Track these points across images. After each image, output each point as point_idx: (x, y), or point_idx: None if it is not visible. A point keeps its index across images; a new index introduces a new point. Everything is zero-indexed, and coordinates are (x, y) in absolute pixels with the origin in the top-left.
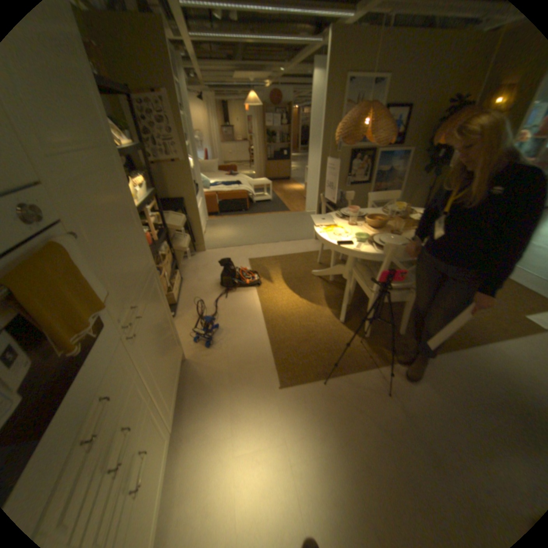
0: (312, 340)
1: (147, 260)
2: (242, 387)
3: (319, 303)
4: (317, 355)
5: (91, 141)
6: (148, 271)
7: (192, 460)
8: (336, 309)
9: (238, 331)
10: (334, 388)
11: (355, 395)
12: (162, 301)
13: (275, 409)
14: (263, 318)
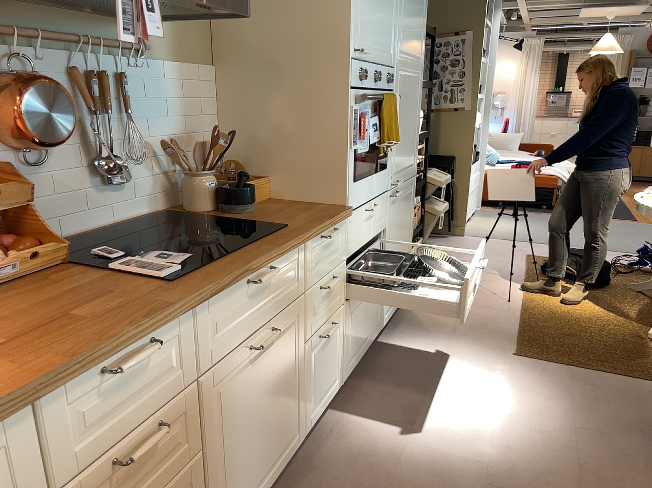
0: (584, 337)
1: (414, 163)
2: (465, 339)
3: (621, 314)
4: (584, 349)
5: (414, 57)
6: (412, 172)
7: (395, 358)
8: (648, 326)
9: (480, 304)
10: (592, 377)
11: (621, 390)
12: (411, 211)
13: (498, 363)
14: (520, 304)
